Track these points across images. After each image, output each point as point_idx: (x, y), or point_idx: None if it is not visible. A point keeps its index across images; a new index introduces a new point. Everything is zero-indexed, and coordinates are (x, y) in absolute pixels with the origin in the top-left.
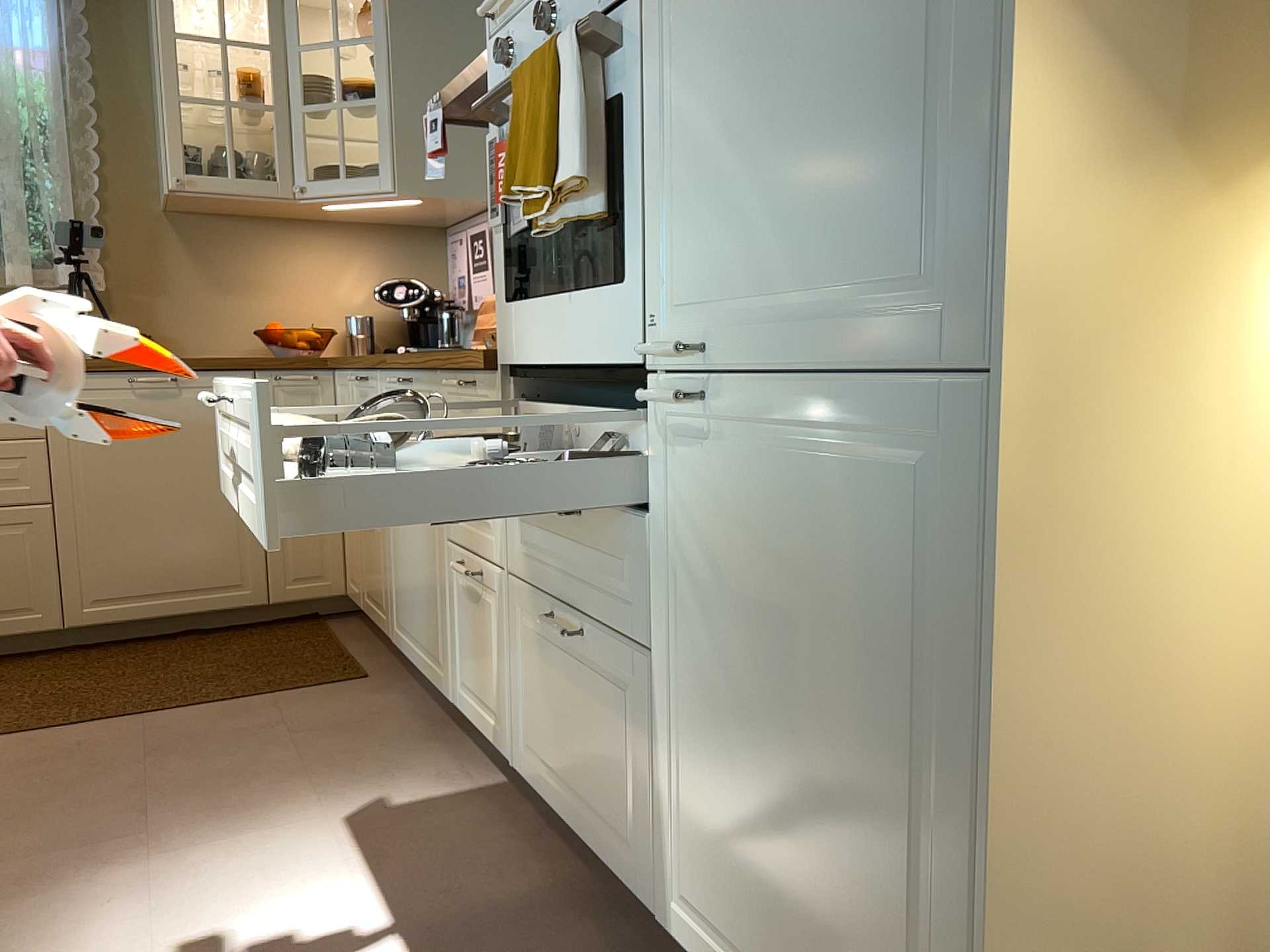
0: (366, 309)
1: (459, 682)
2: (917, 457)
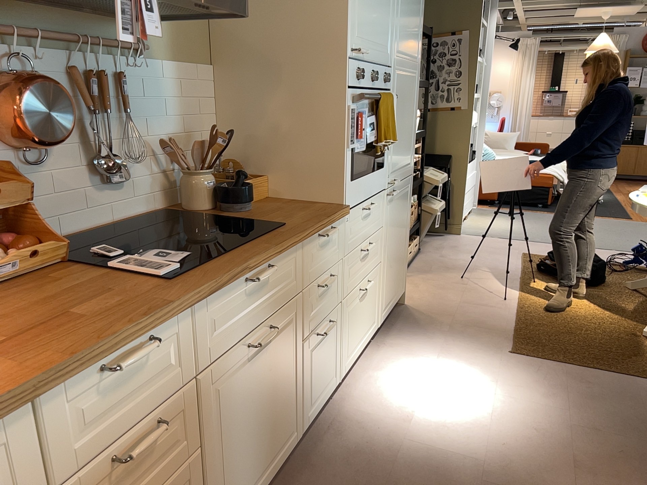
0: None
1: (307, 410)
2: (408, 187)
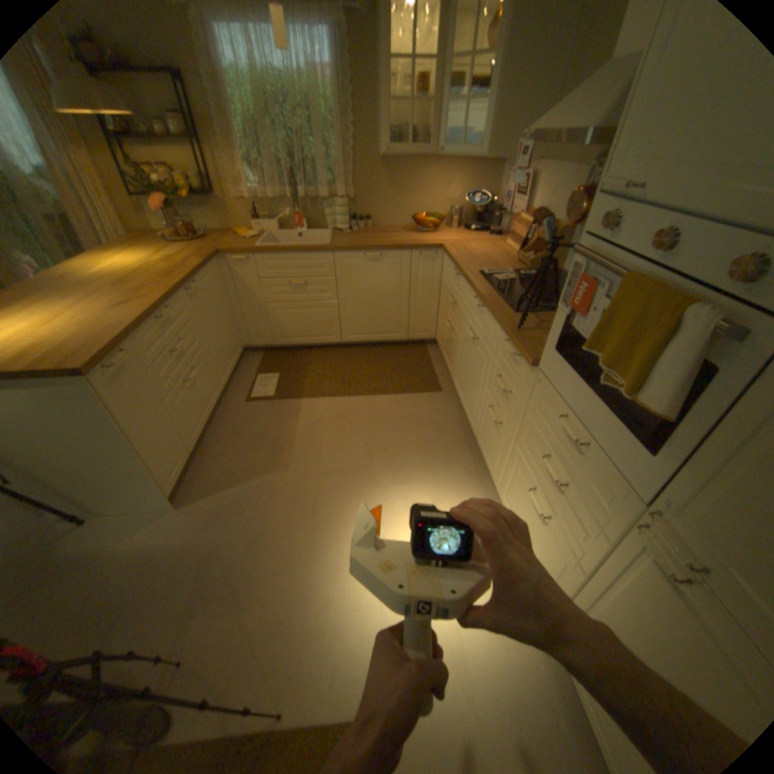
0: (459, 202)
1: (479, 435)
2: None
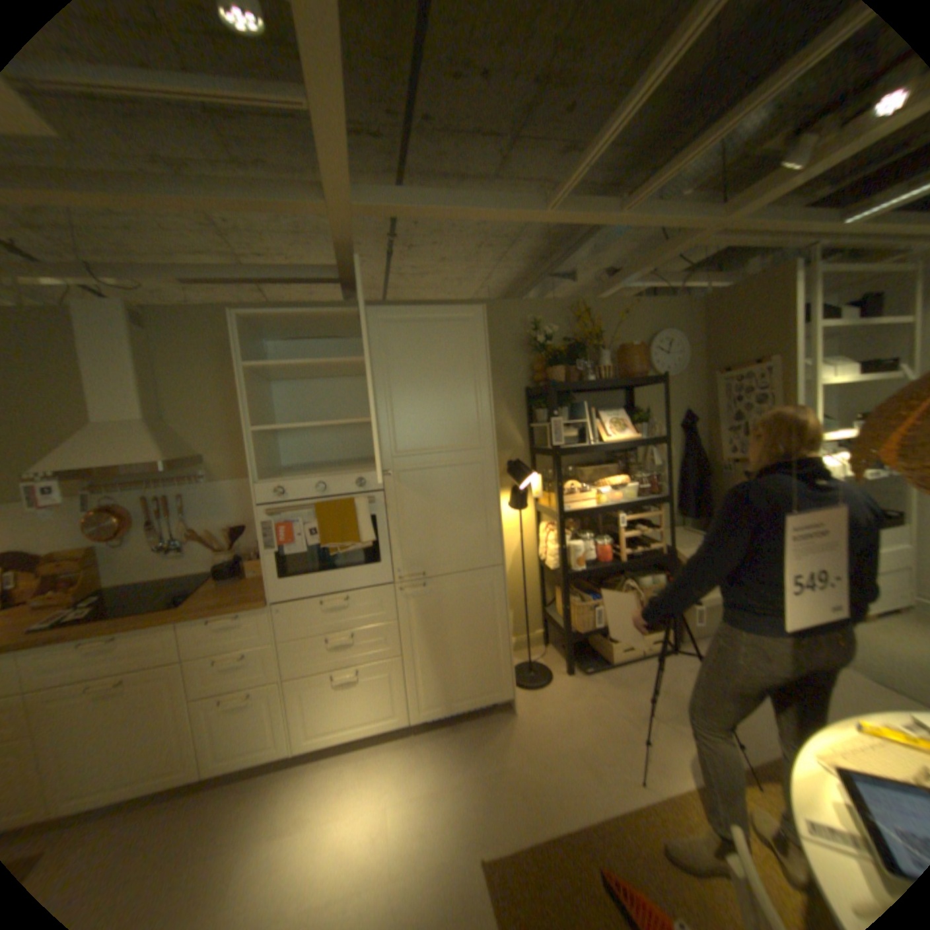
0: None
1: (208, 762)
2: (483, 580)
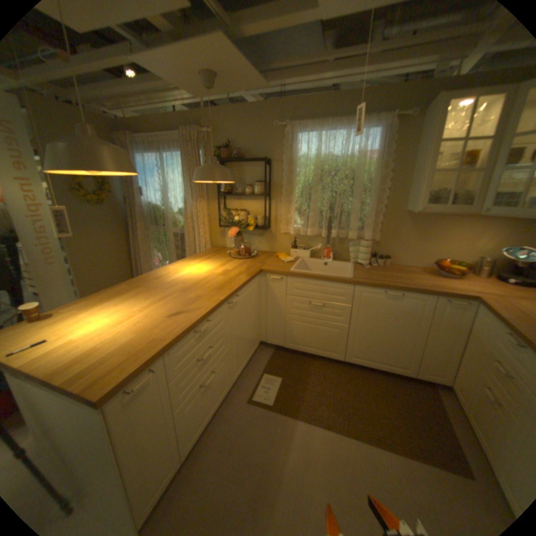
0: (492, 253)
1: None
2: None
